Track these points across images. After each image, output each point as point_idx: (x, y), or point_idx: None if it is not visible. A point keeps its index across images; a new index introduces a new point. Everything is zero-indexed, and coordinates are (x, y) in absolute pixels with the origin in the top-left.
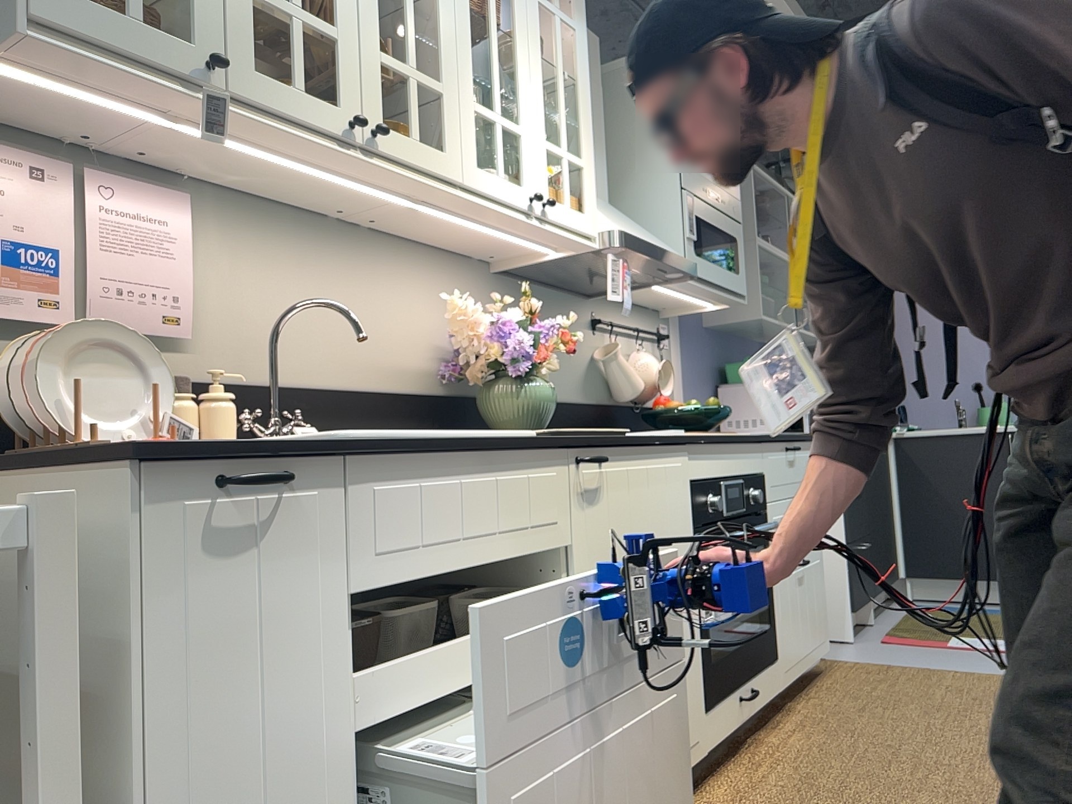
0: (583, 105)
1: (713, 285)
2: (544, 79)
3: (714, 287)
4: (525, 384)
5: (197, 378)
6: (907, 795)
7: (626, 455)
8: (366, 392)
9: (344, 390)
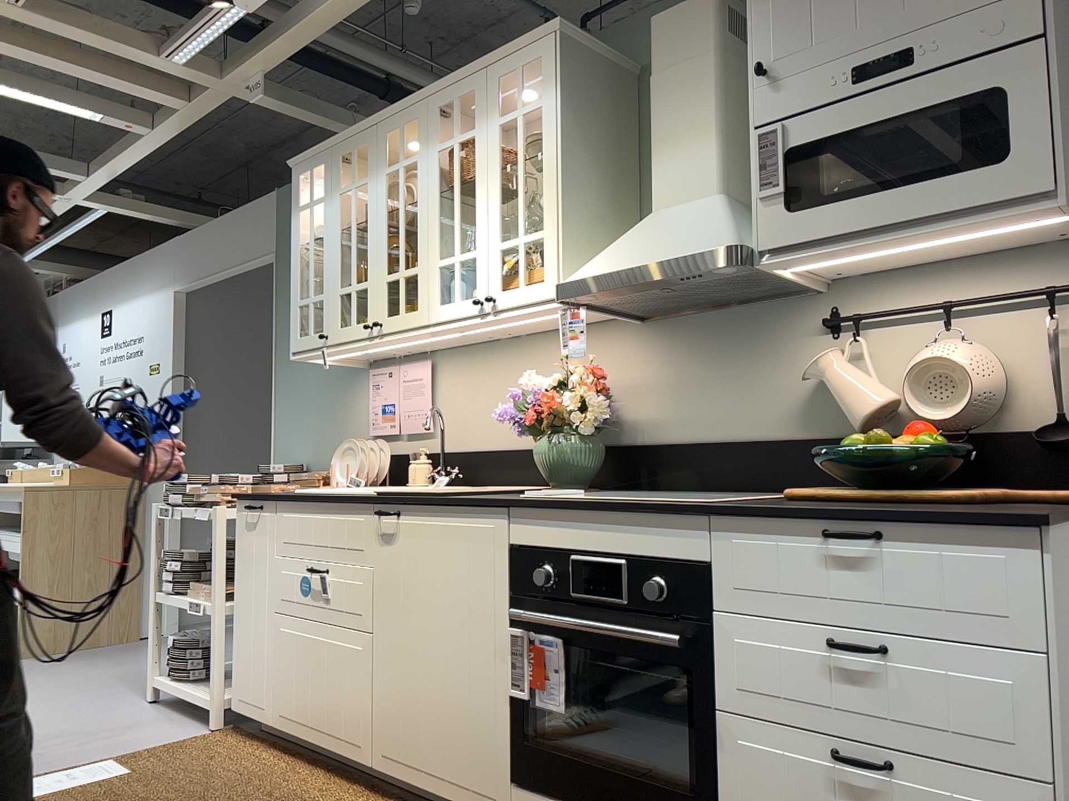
0: (544, 174)
1: (876, 229)
2: (498, 191)
3: (876, 233)
4: (542, 442)
5: (437, 450)
6: None
7: (422, 512)
8: (517, 450)
9: (504, 450)
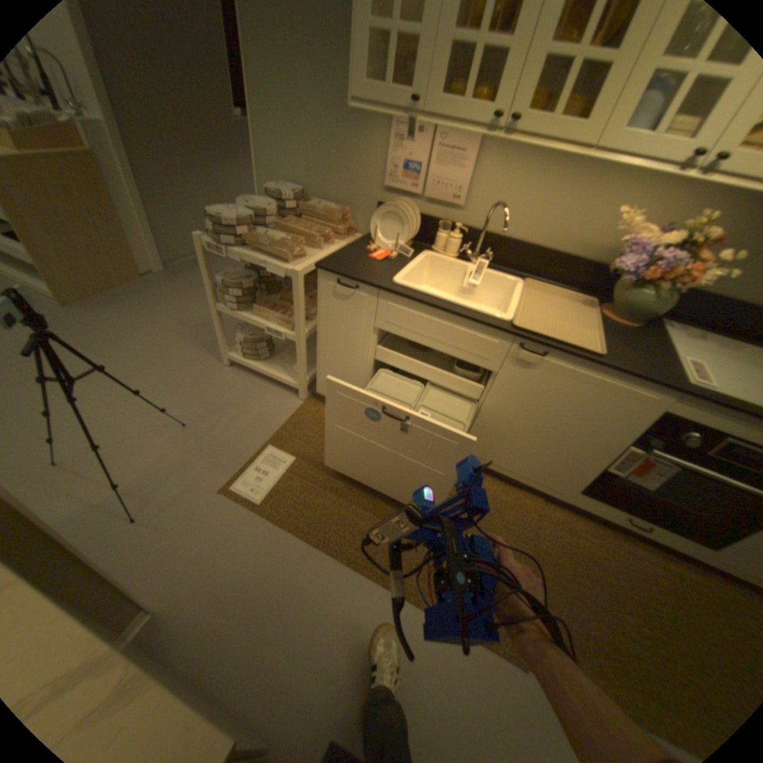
0: None
1: None
2: None
3: None
4: (640, 288)
5: (463, 224)
6: (603, 620)
7: (579, 363)
8: (553, 250)
9: (538, 246)
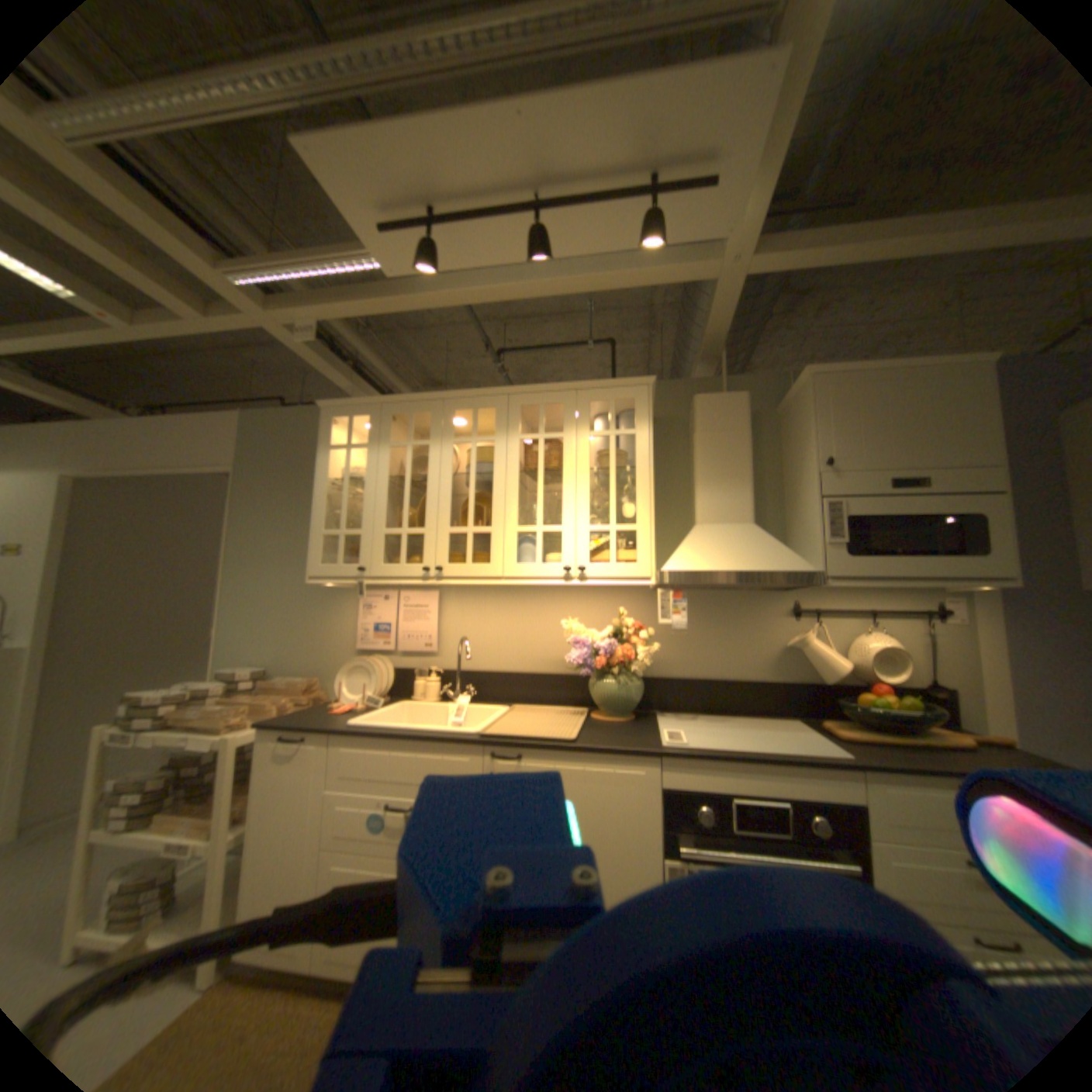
0: (638, 484)
1: (906, 577)
2: (588, 486)
3: (906, 579)
4: (602, 680)
5: (442, 667)
6: None
7: (553, 756)
8: (532, 673)
9: (517, 672)
